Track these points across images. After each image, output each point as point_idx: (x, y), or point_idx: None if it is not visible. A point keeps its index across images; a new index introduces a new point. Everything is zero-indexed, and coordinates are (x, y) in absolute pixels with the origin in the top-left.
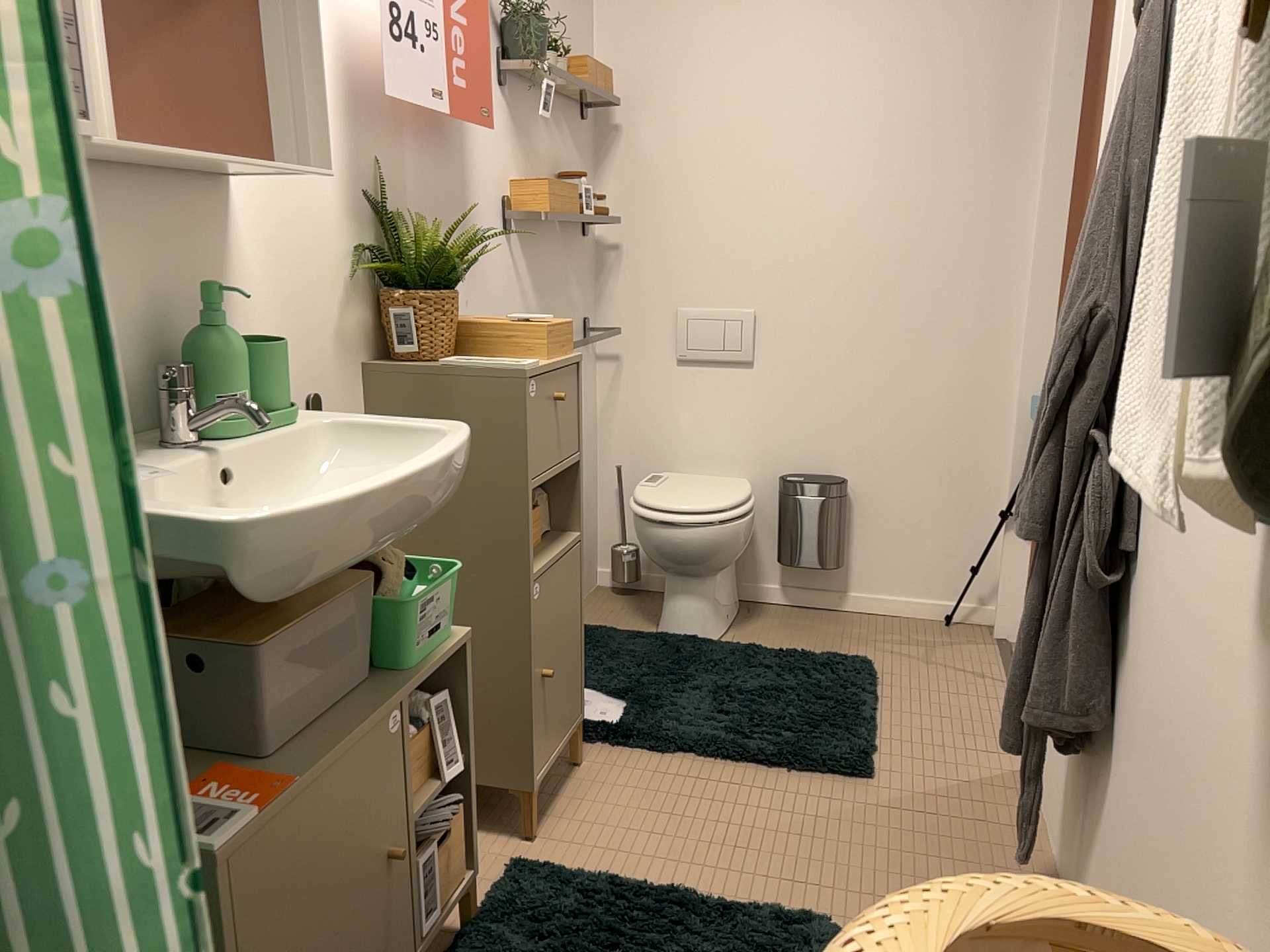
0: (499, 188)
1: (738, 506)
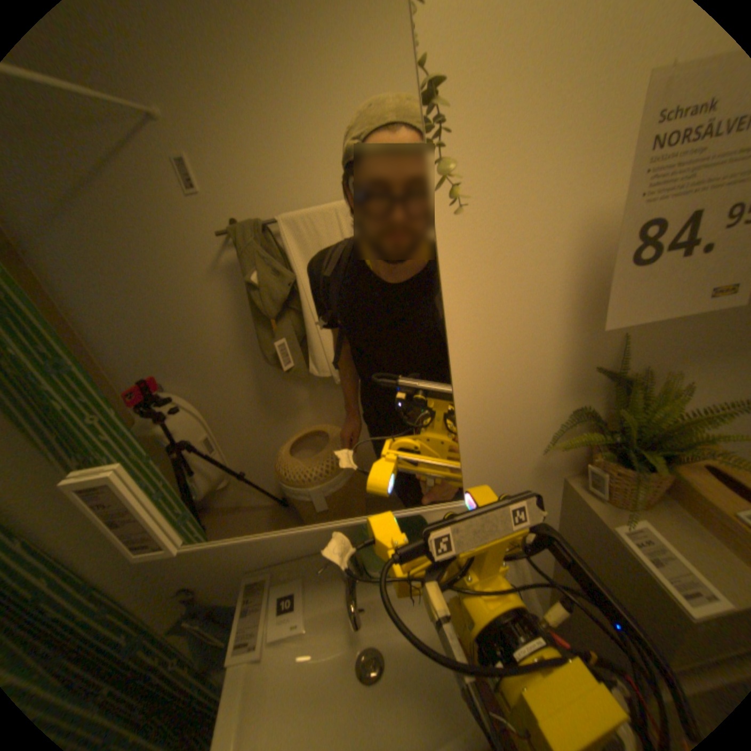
0: None
1: None
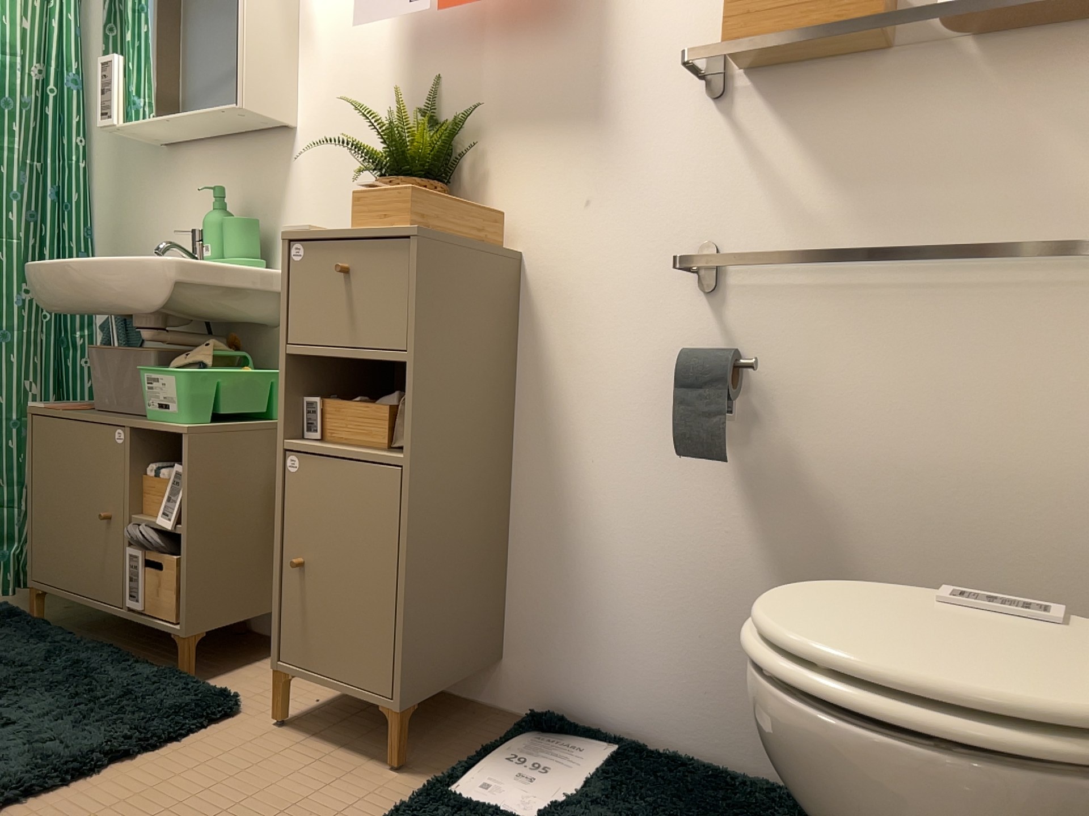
0: (692, 44)
1: (827, 661)
